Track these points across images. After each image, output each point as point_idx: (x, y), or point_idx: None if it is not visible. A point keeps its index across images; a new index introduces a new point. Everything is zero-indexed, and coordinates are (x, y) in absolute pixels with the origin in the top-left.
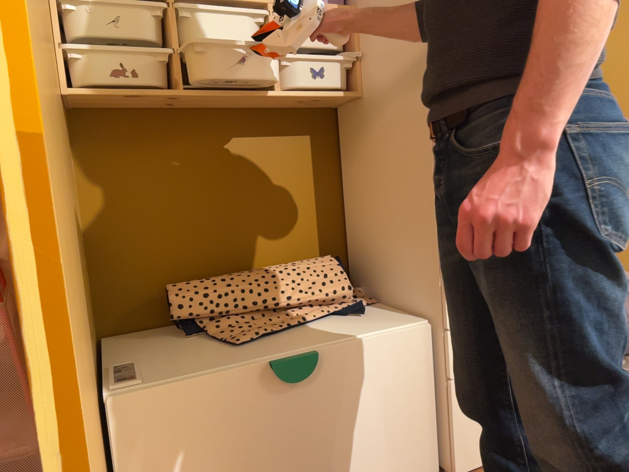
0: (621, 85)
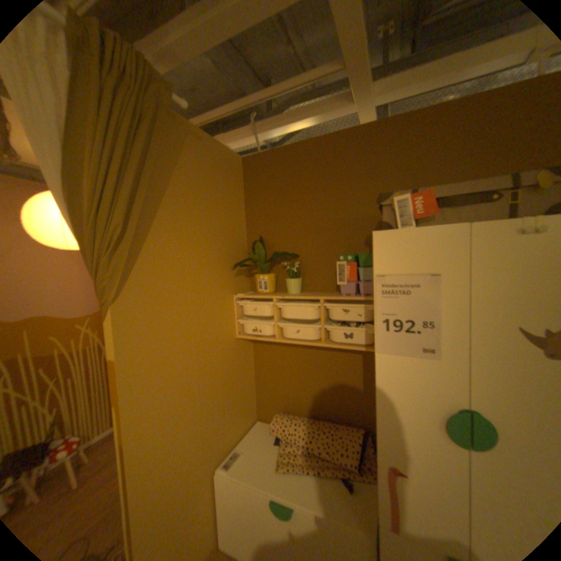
0: None
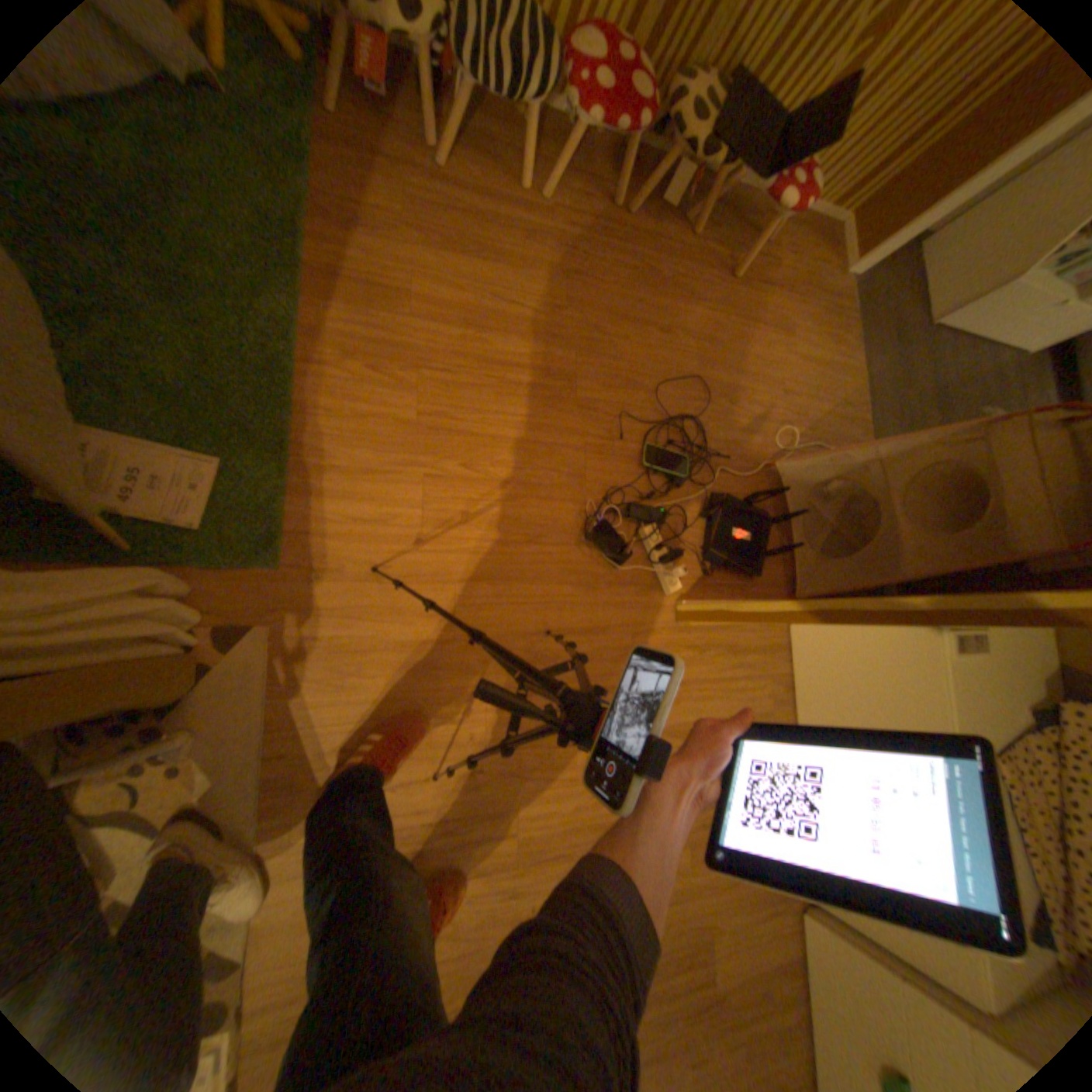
0: None
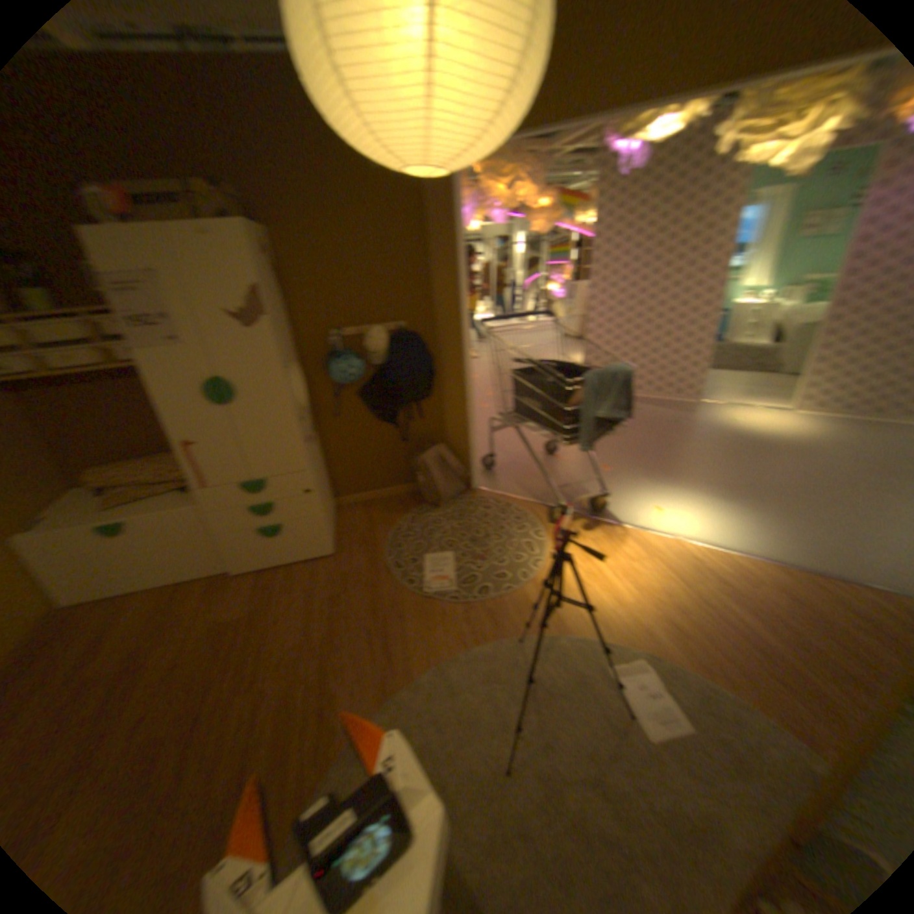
0: (447, 314)
